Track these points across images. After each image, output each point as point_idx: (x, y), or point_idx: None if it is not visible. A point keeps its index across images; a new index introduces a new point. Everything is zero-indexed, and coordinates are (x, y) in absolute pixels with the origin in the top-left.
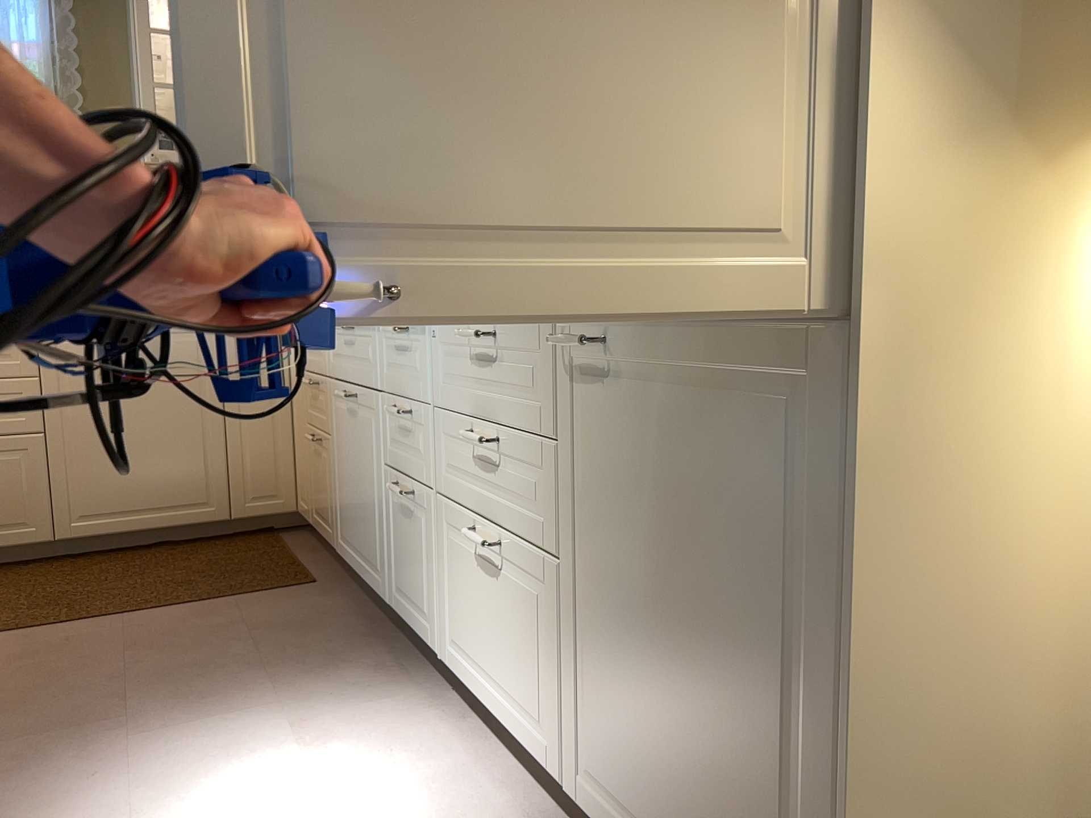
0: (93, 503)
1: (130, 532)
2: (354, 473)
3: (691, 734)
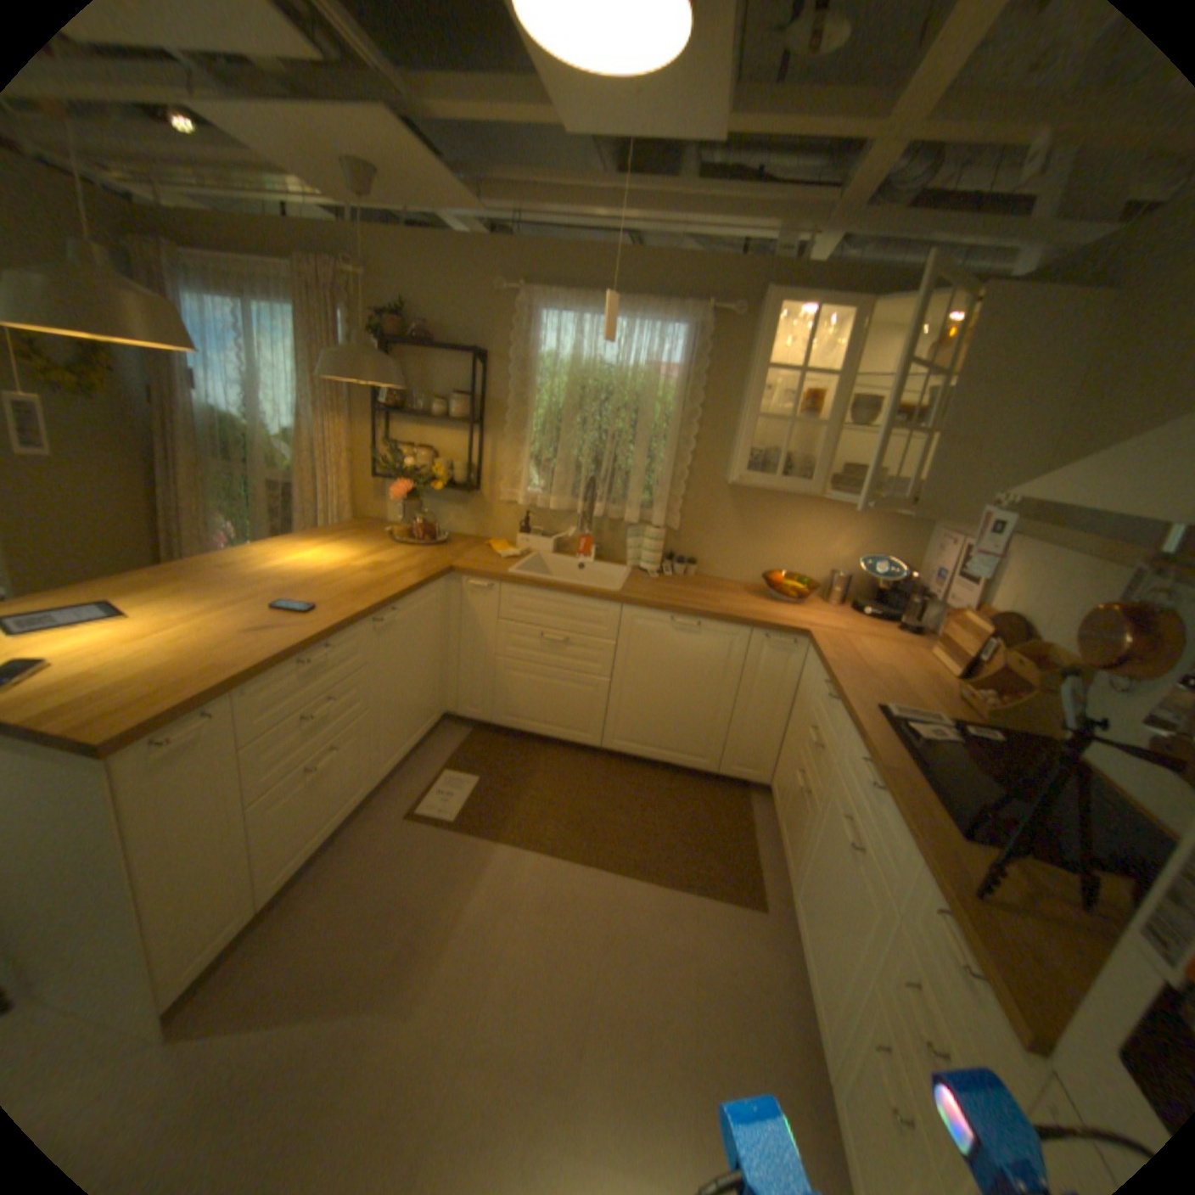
0: (629, 733)
1: (647, 759)
2: (835, 899)
3: None
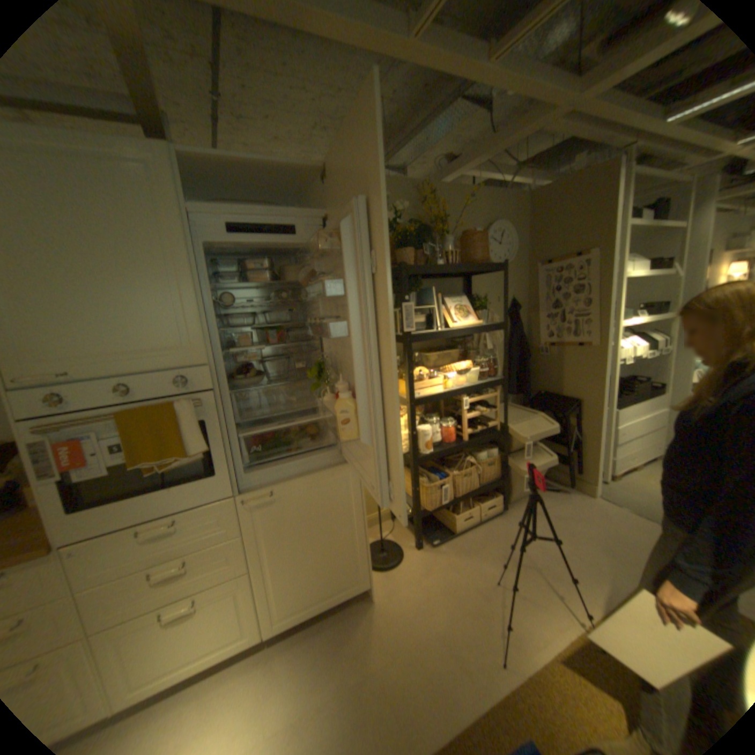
0: None
1: None
2: None
3: (318, 567)
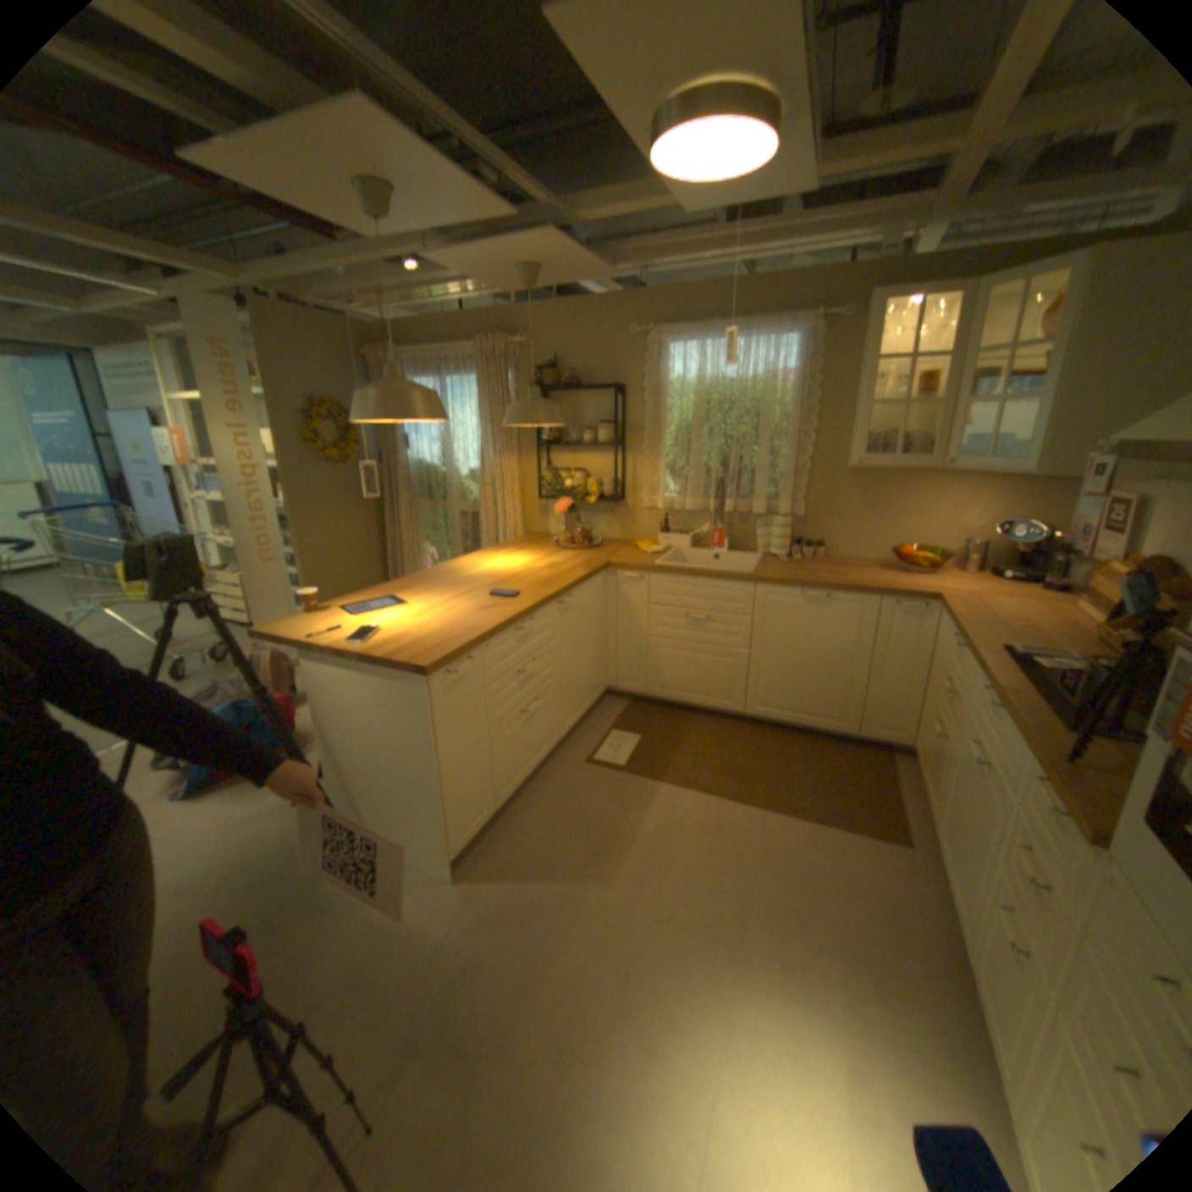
0: (770, 700)
1: (789, 723)
2: (970, 816)
3: None
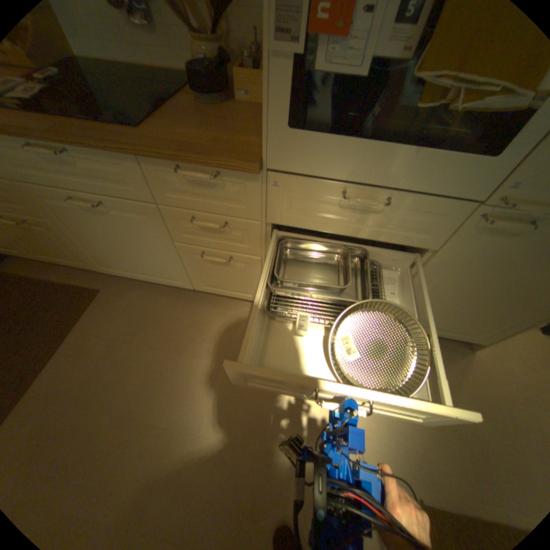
0: None
1: None
2: (114, 242)
3: (470, 312)
